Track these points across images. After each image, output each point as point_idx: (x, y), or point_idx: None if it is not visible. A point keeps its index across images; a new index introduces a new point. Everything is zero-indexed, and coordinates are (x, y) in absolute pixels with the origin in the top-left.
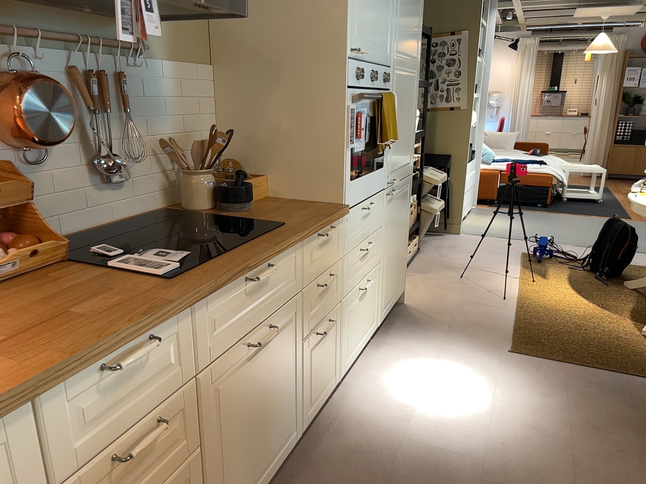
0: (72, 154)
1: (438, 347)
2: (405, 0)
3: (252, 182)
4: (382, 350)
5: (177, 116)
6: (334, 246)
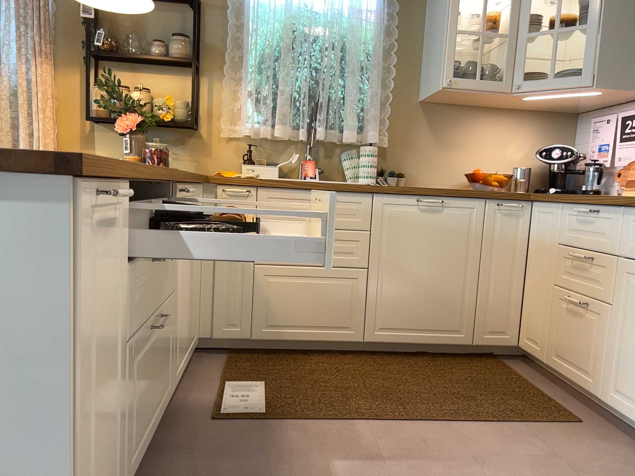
0: None
1: None
2: None
3: None
4: None
5: None
6: None
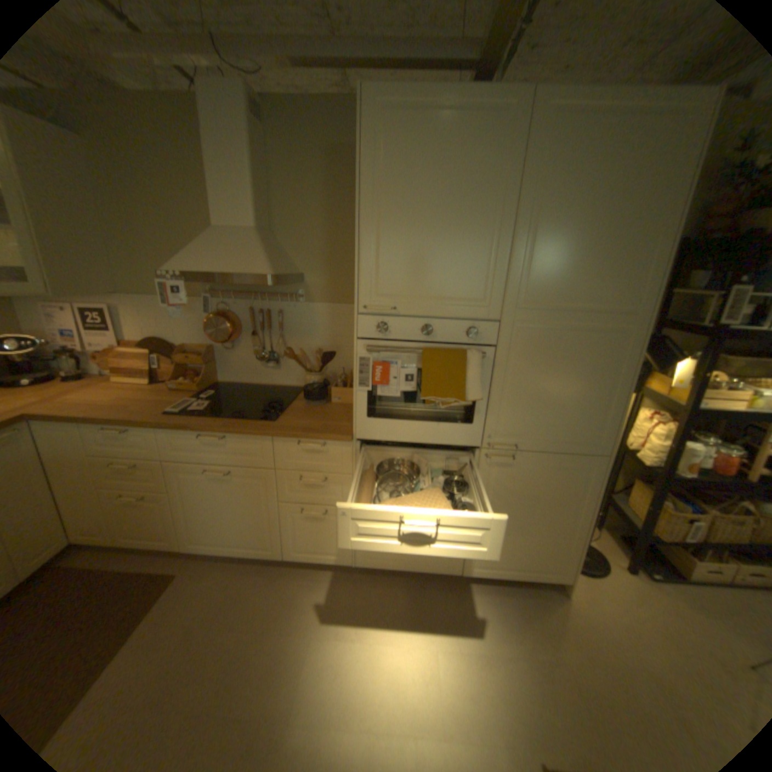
0: (250, 348)
1: (488, 654)
2: (558, 235)
3: (341, 390)
4: (447, 597)
5: (327, 336)
6: (334, 460)
